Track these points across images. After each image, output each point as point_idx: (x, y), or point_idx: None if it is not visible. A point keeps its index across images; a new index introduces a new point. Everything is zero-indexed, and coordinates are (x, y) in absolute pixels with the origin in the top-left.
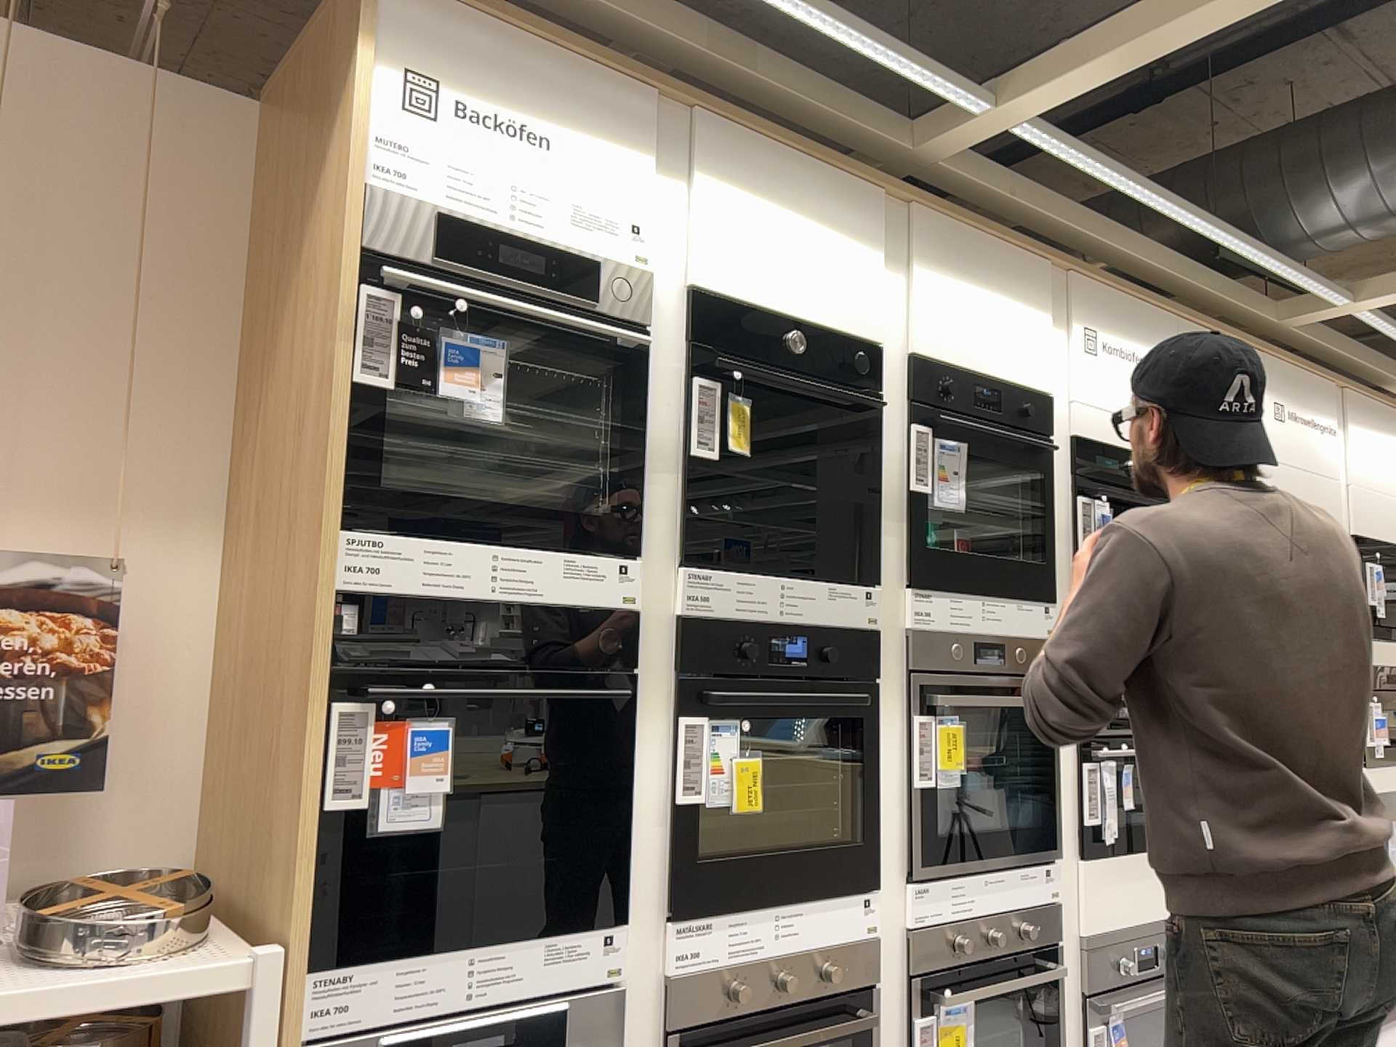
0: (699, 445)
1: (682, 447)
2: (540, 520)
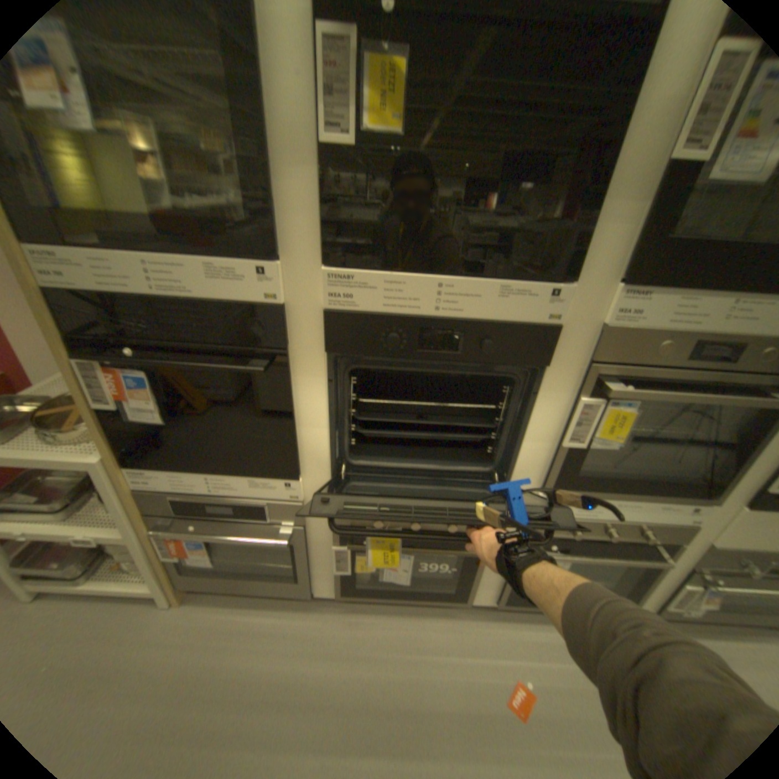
0: (326, 124)
1: (315, 127)
2: (163, 228)
